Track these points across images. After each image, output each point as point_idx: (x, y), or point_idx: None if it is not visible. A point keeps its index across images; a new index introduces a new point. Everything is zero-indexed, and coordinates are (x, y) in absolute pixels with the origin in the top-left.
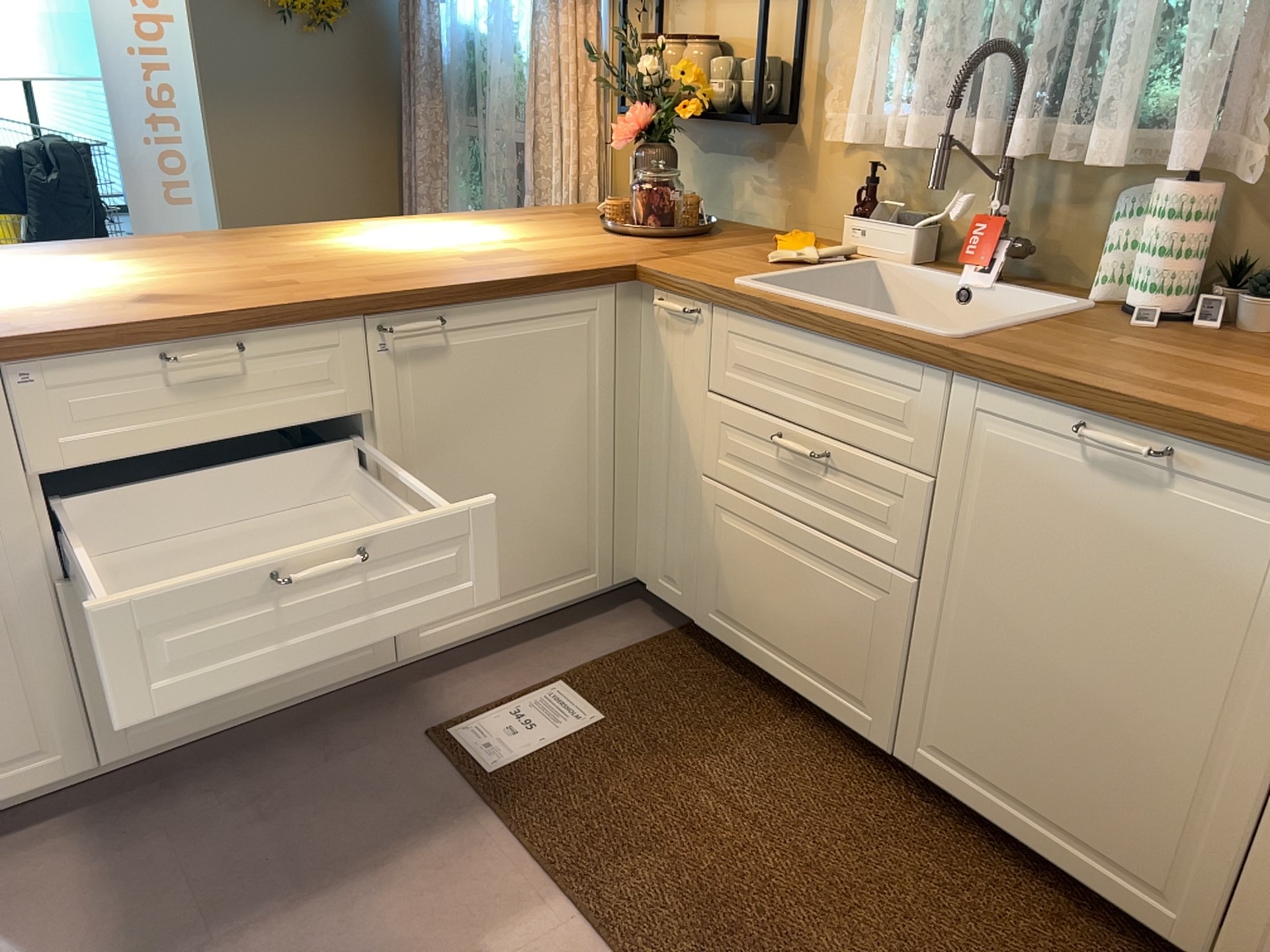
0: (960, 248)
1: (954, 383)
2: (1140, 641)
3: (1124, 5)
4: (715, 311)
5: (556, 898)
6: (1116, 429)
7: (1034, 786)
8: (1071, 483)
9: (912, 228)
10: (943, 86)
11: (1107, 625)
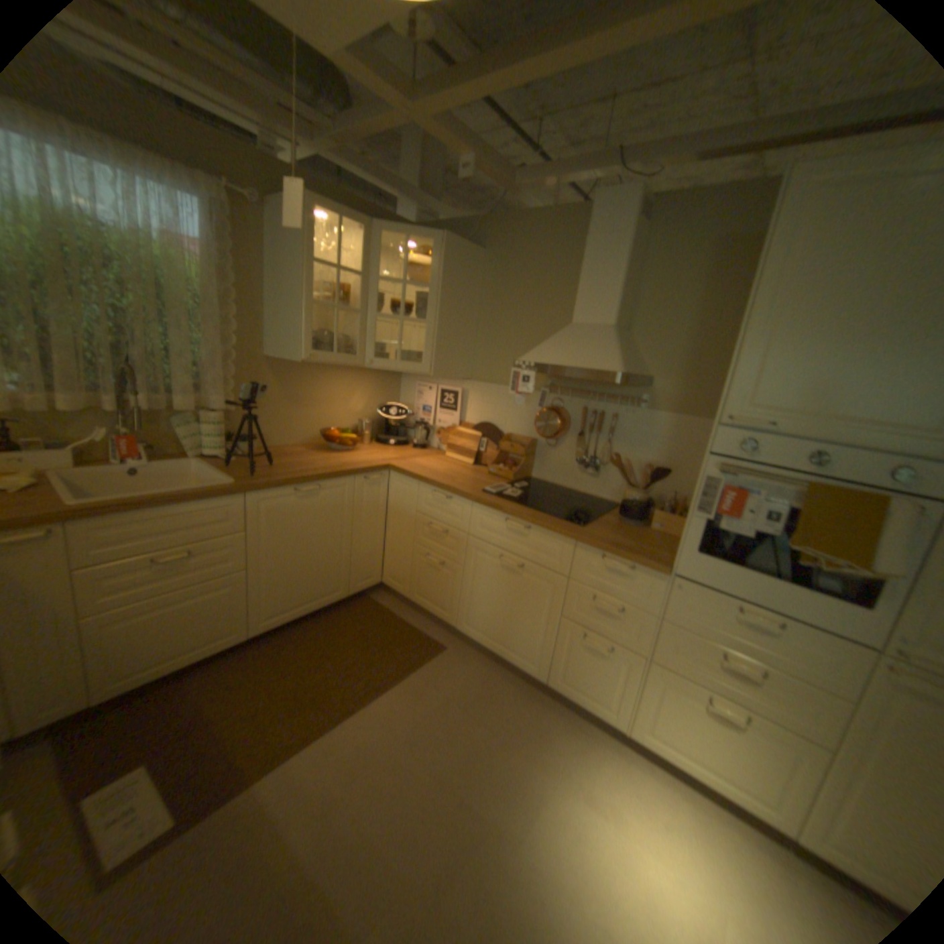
0: (85, 455)
1: (246, 497)
2: (321, 535)
3: (155, 350)
4: (71, 528)
5: (287, 765)
6: (304, 487)
7: (302, 597)
8: (295, 507)
9: (67, 452)
10: (75, 382)
11: (312, 538)
